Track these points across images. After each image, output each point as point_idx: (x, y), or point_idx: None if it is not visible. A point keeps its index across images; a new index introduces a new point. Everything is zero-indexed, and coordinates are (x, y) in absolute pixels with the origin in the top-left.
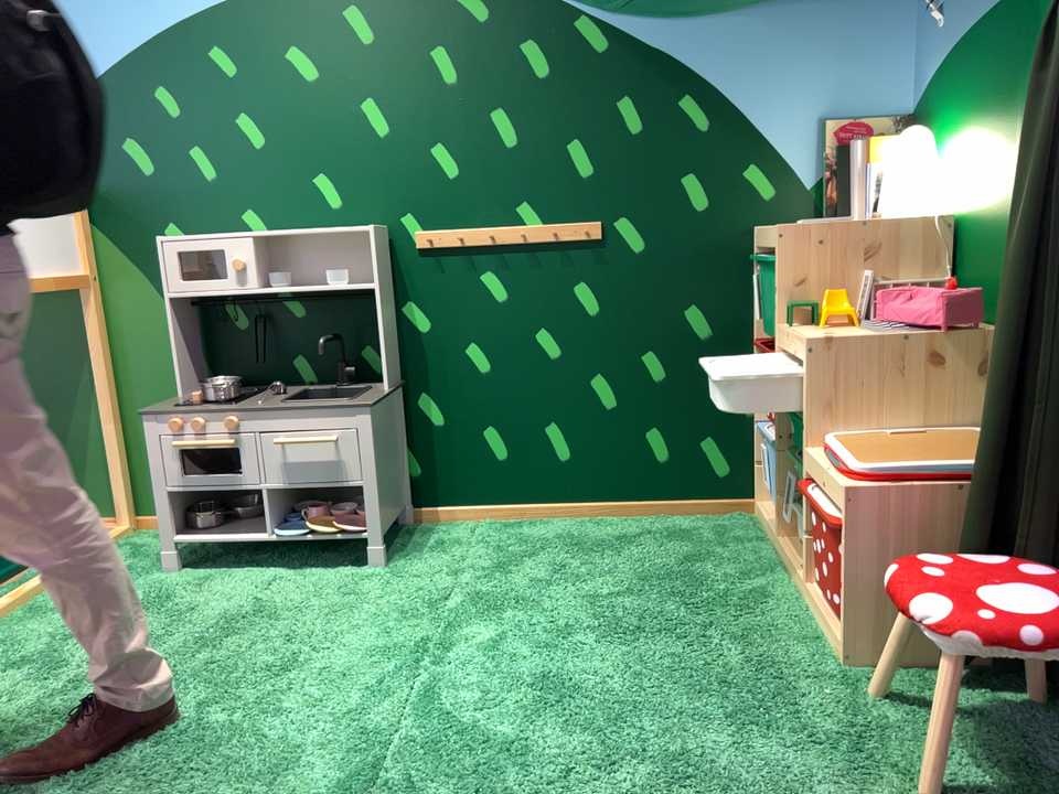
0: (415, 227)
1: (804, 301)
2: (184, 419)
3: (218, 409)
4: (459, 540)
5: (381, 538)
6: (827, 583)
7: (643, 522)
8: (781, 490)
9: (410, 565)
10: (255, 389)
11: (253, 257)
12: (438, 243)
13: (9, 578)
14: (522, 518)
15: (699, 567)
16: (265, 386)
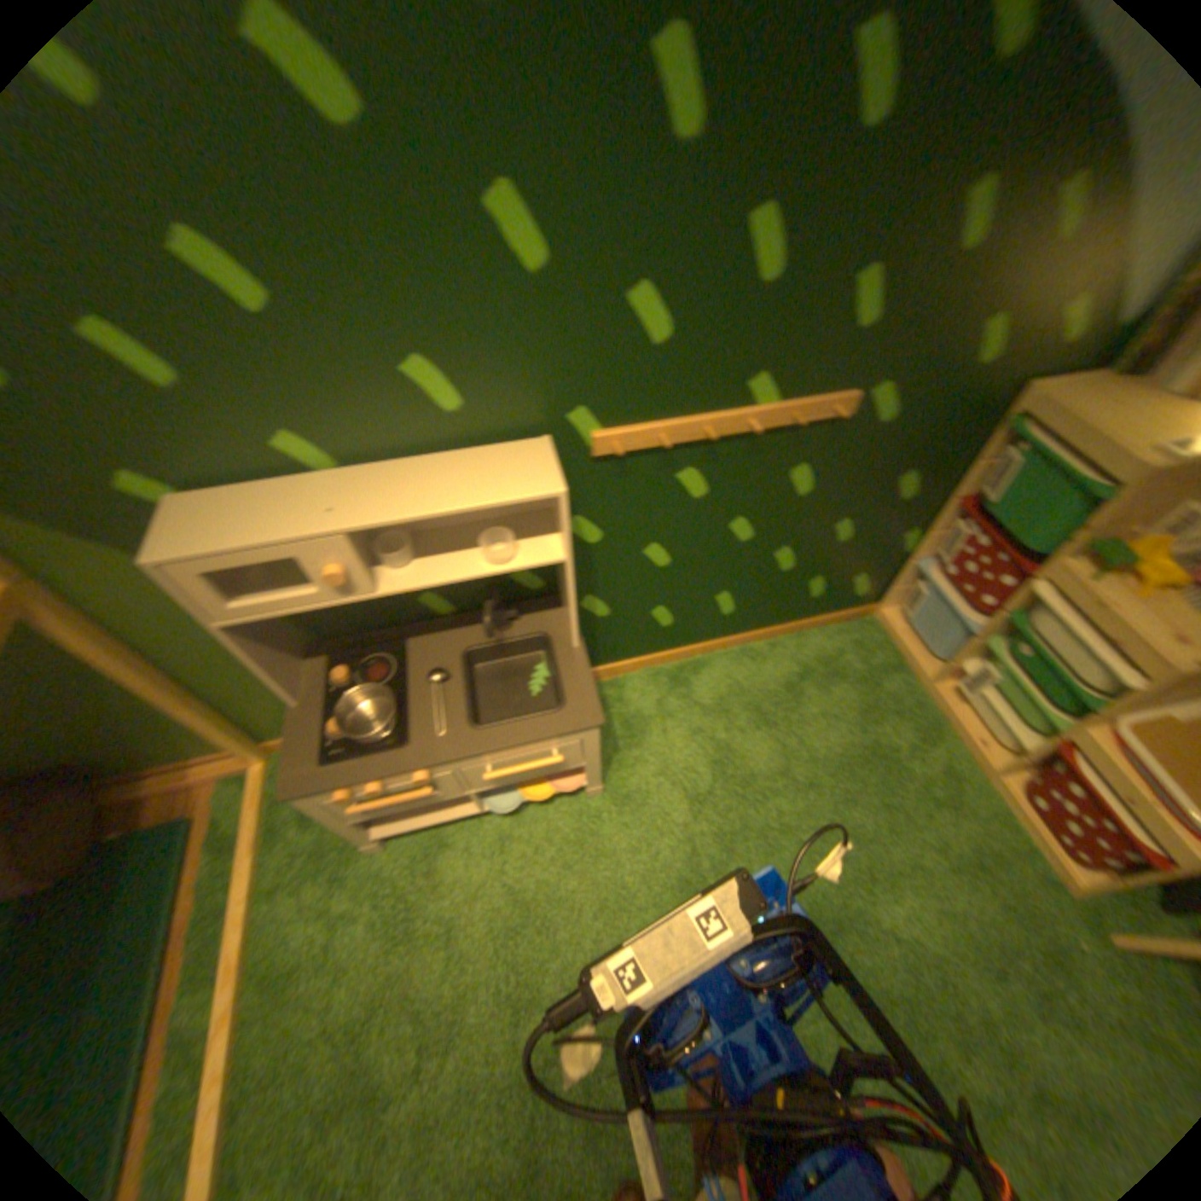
0: (596, 427)
1: (1114, 543)
2: (355, 786)
3: (401, 769)
4: (642, 715)
5: (602, 782)
6: (1058, 822)
7: (789, 646)
8: (950, 650)
9: (623, 776)
10: (389, 650)
11: (362, 557)
12: (633, 447)
13: (181, 899)
14: (681, 659)
15: (880, 732)
16: (391, 628)
